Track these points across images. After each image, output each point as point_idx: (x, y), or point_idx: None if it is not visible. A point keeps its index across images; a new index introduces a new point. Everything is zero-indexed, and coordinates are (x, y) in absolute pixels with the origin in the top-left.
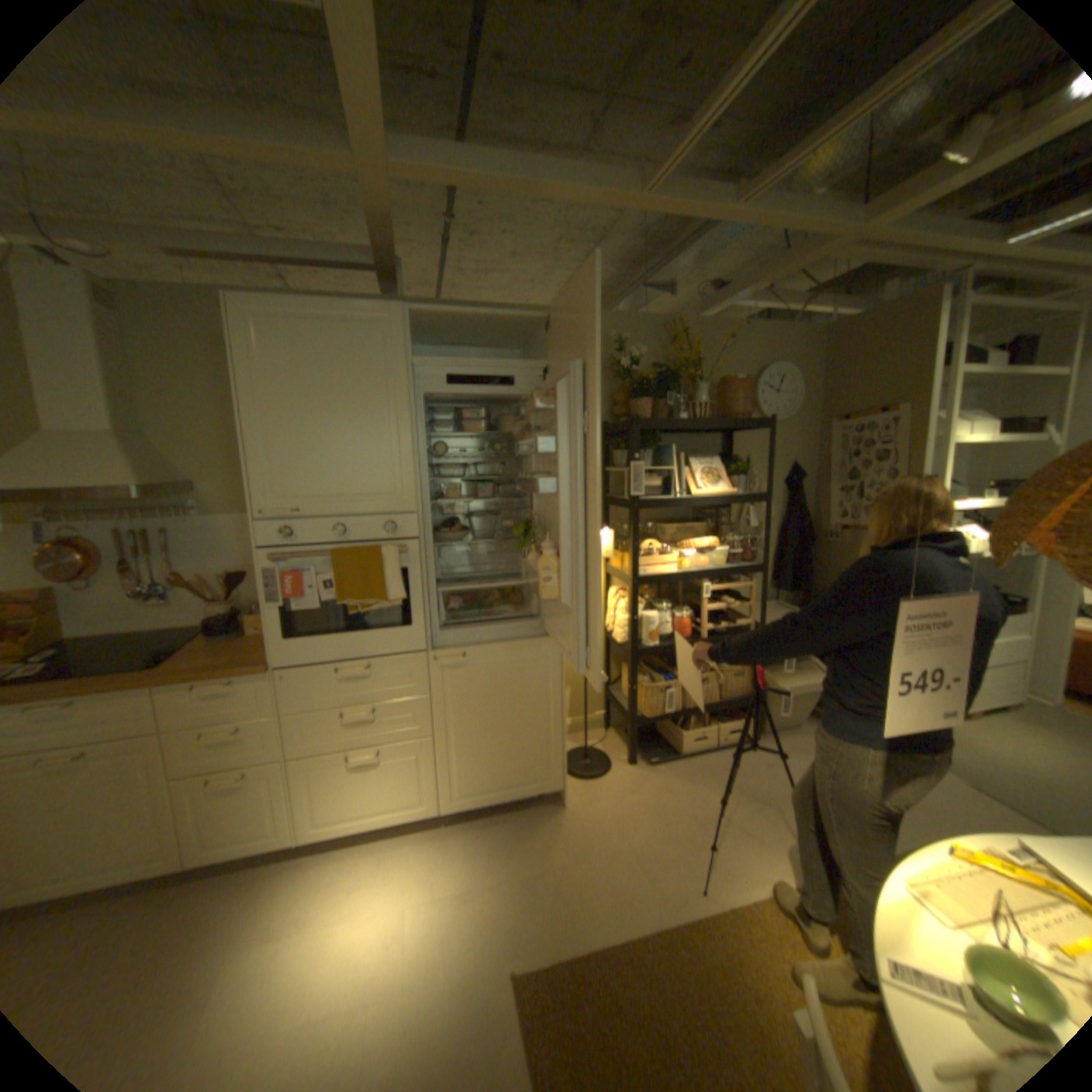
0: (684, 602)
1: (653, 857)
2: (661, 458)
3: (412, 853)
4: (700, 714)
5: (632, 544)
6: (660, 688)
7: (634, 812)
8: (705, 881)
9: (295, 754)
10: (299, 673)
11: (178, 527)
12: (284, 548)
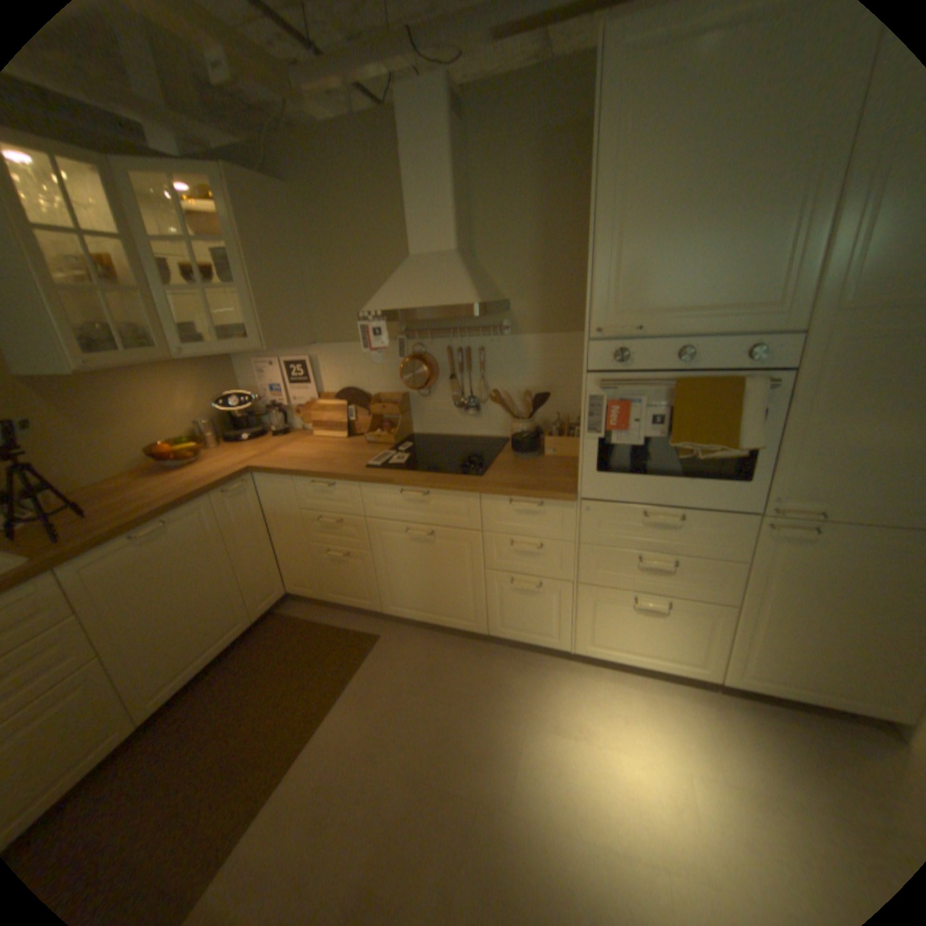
0: None
1: None
2: None
3: (689, 708)
4: None
5: None
6: None
7: None
8: None
9: (589, 579)
10: (608, 506)
11: (494, 345)
12: (617, 372)
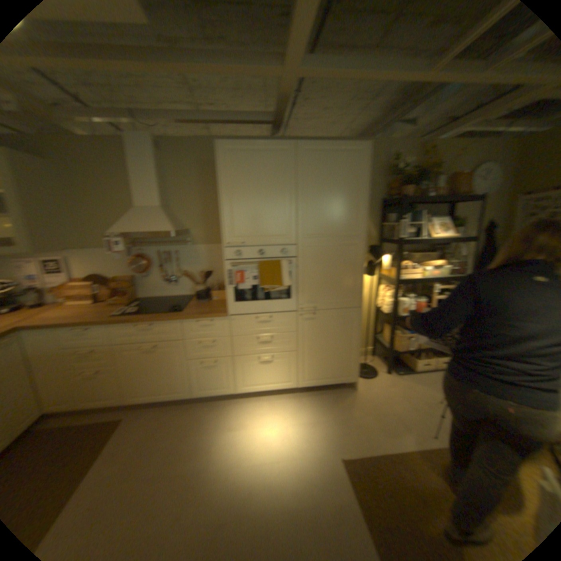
0: (423, 294)
1: (406, 418)
2: (416, 217)
3: (287, 402)
4: (428, 352)
5: (399, 262)
6: (408, 337)
7: (393, 396)
8: (436, 432)
9: (239, 353)
10: (242, 317)
11: (185, 249)
12: (238, 260)
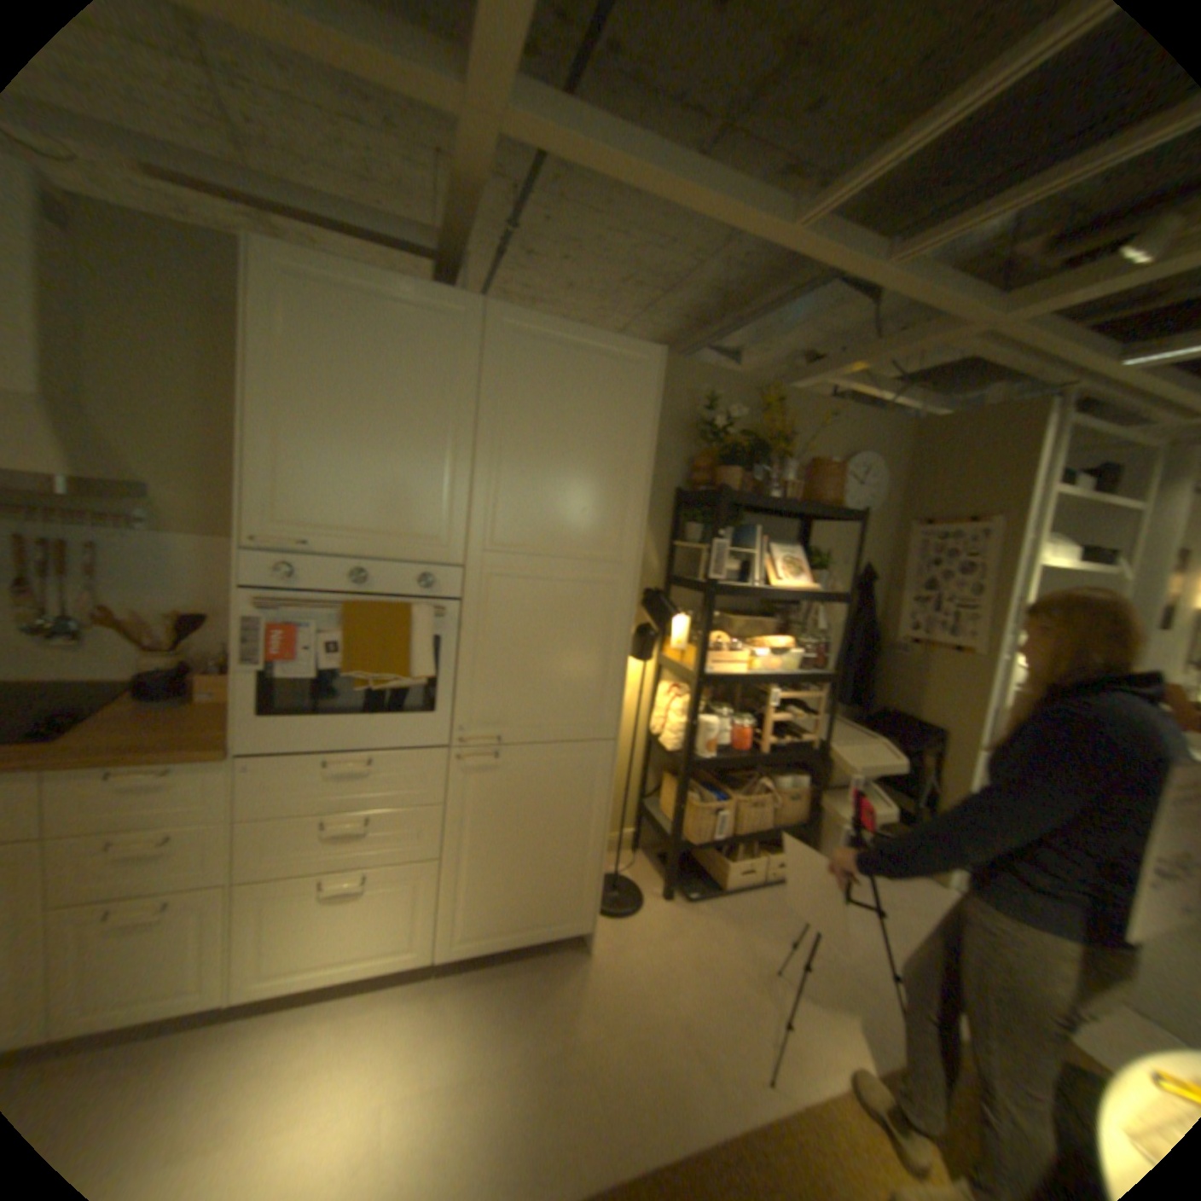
0: (744, 708)
1: (703, 1027)
2: (739, 539)
3: (391, 1016)
4: (749, 842)
5: (701, 634)
6: (711, 808)
7: (674, 964)
8: (769, 1064)
9: (247, 876)
10: (271, 763)
11: (113, 543)
12: (276, 591)
